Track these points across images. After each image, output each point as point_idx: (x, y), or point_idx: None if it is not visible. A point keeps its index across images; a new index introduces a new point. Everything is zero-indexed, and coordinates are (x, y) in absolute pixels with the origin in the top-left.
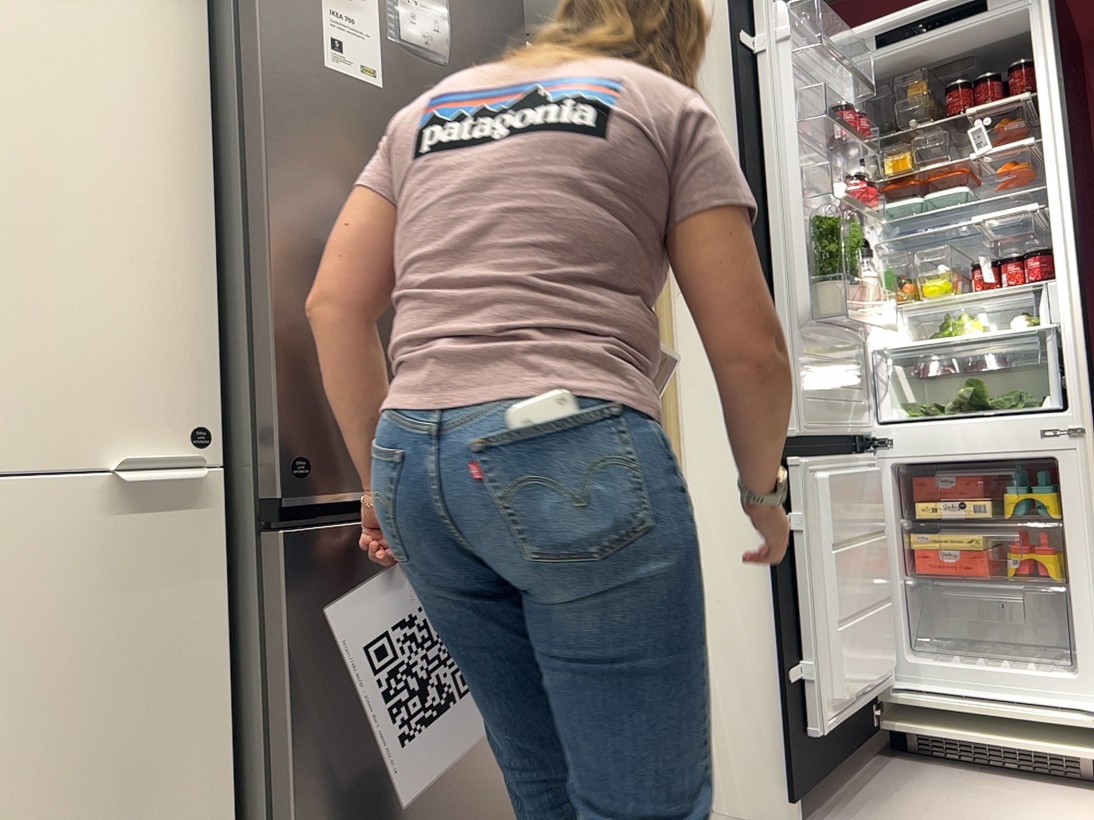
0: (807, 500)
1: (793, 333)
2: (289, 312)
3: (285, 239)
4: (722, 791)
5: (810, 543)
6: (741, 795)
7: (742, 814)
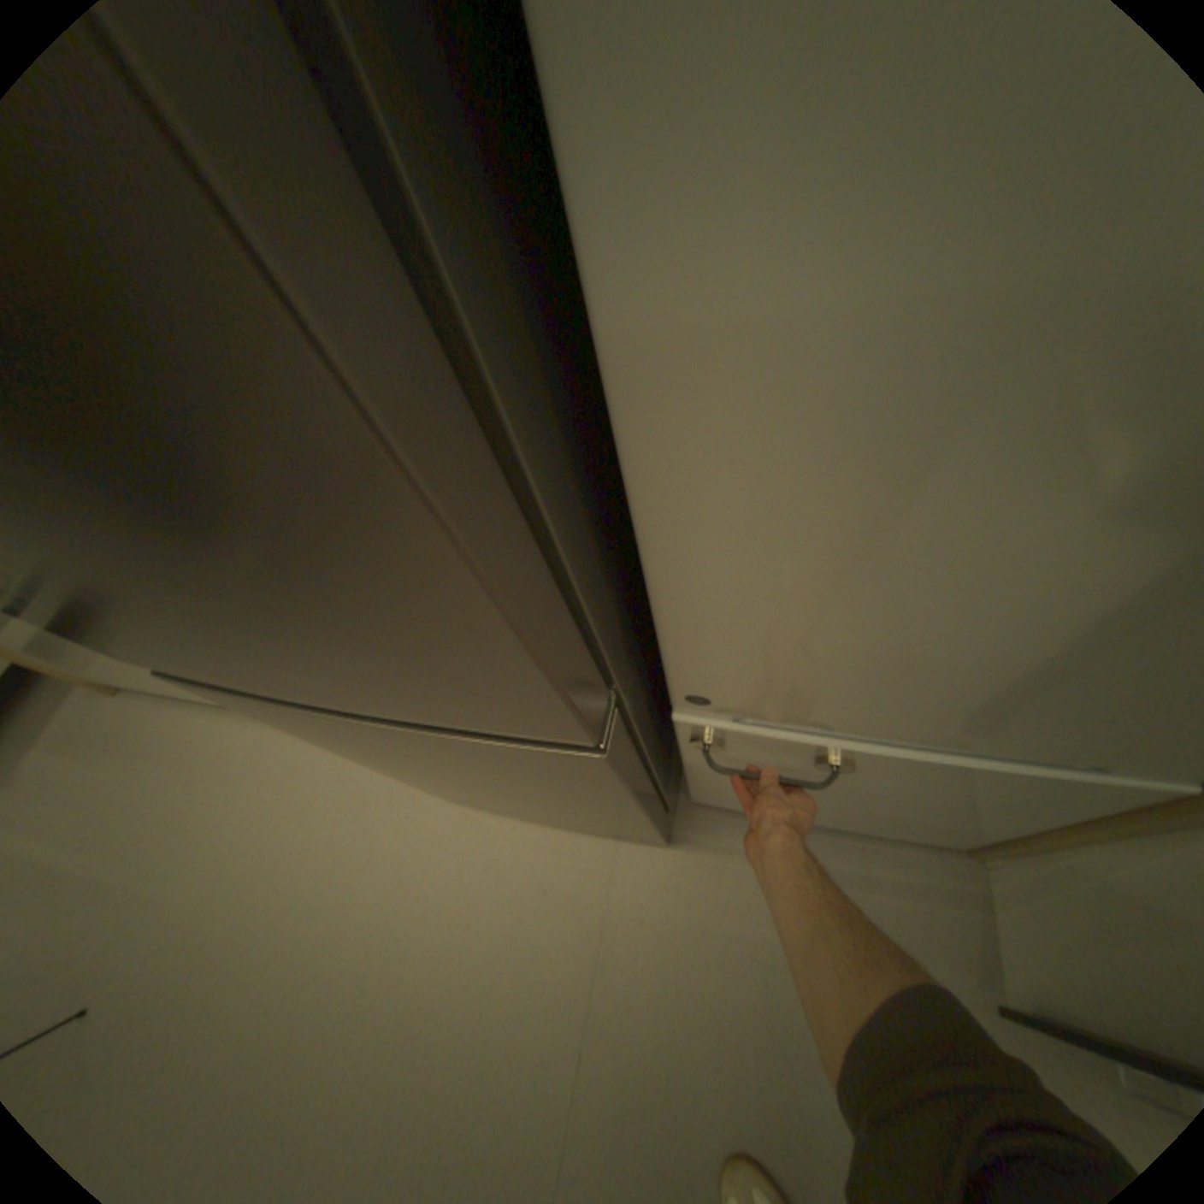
0: None
1: None
2: None
3: None
4: (1004, 884)
5: None
6: (1008, 915)
7: (996, 914)
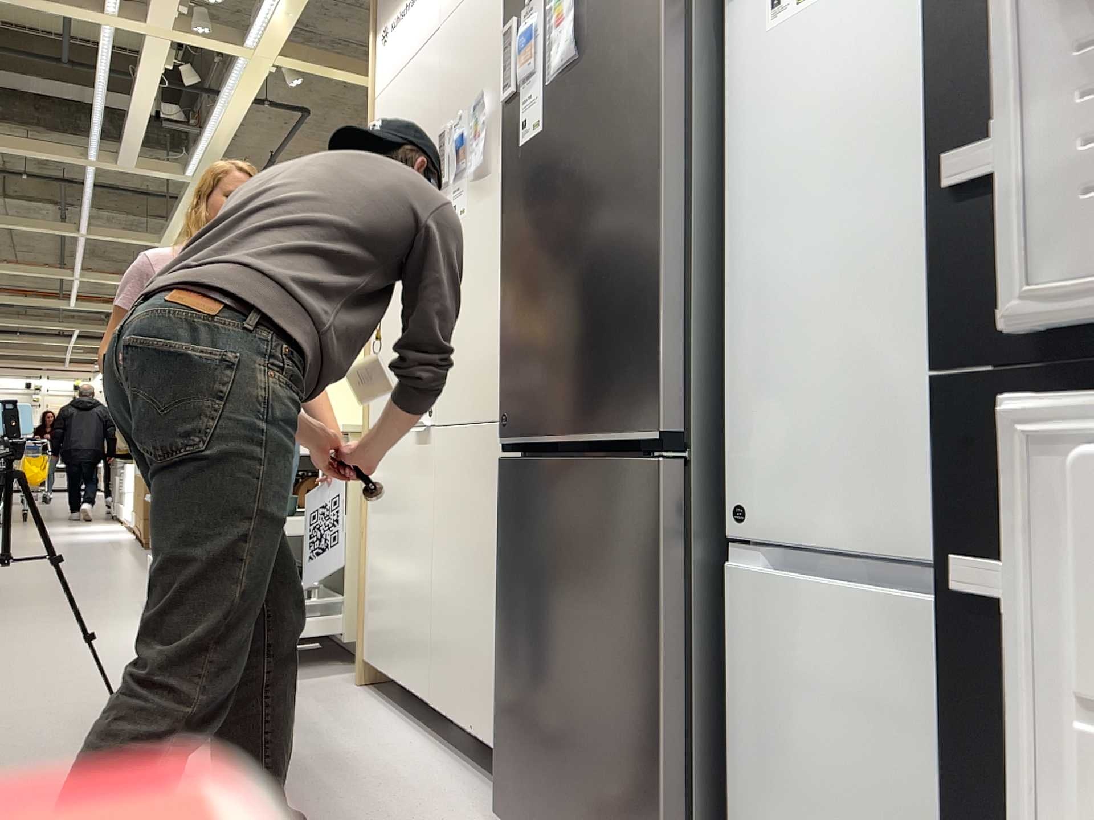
0: (1052, 550)
1: (1035, 14)
2: (505, 322)
3: (505, 277)
4: None
5: (1056, 690)
6: None
7: None
